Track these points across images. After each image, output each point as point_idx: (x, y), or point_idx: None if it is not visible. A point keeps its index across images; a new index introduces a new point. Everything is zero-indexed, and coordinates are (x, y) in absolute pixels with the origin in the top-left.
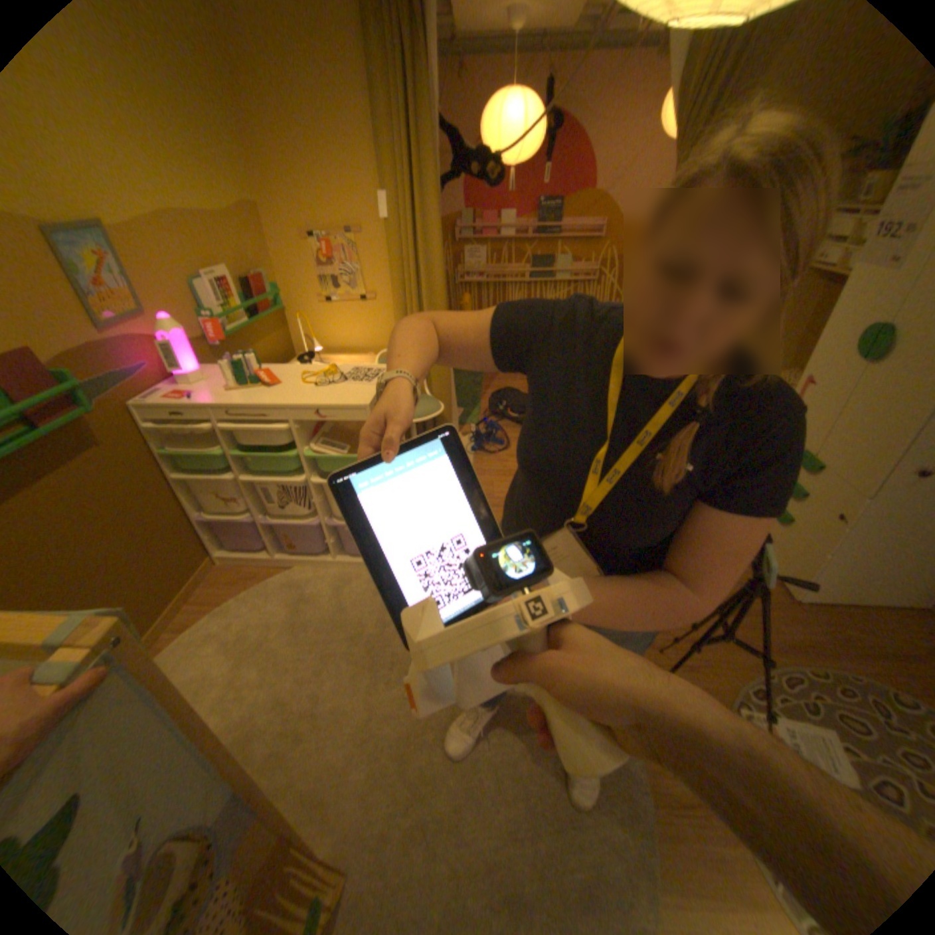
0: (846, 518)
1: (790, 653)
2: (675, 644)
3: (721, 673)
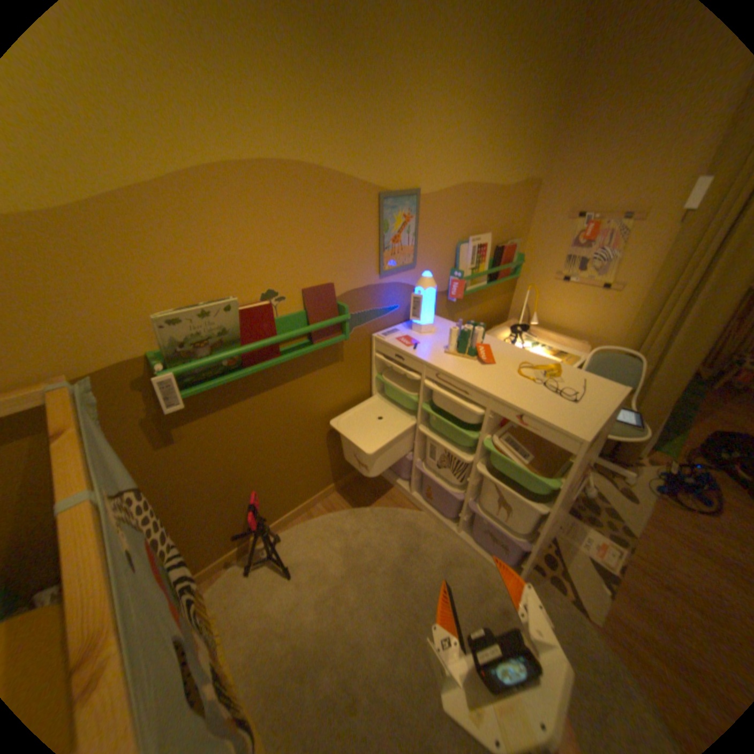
0: None
1: None
2: None
3: None
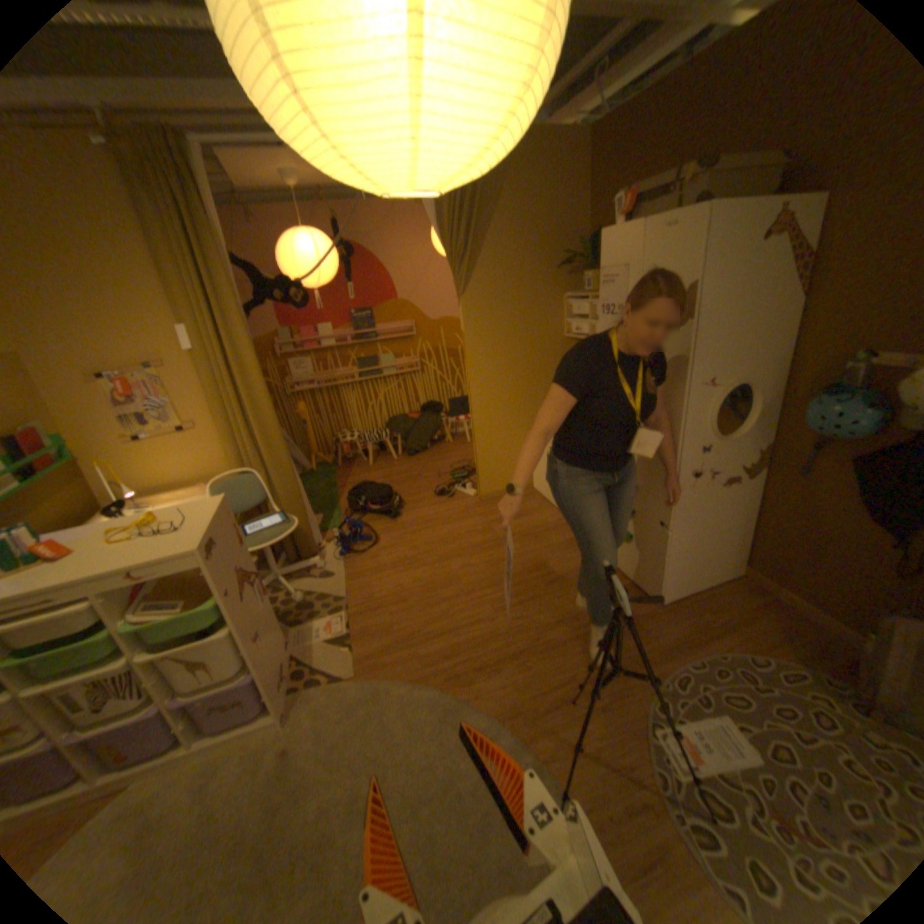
0: (664, 524)
1: (671, 657)
2: (583, 689)
3: (628, 703)
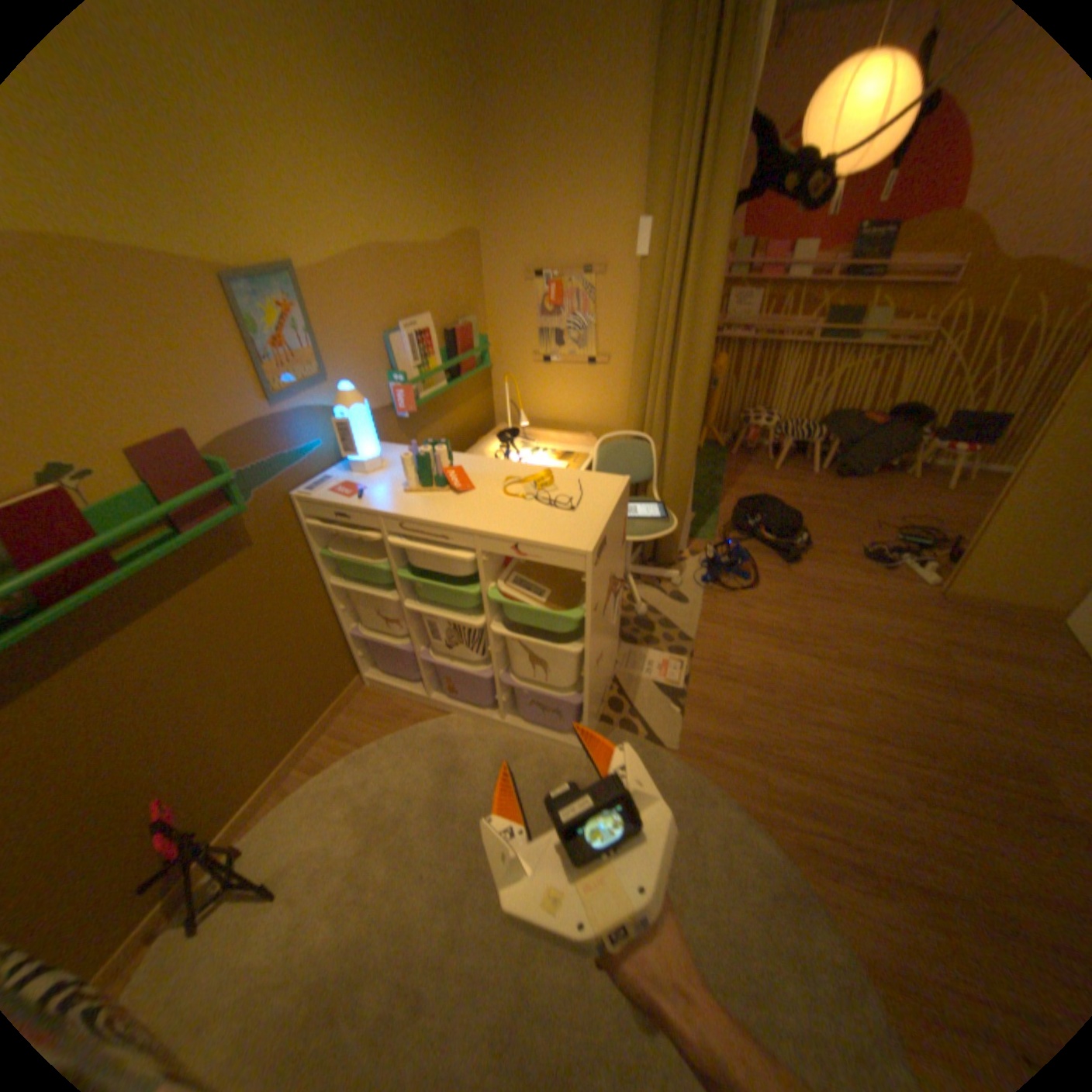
0: None
1: None
2: None
3: None
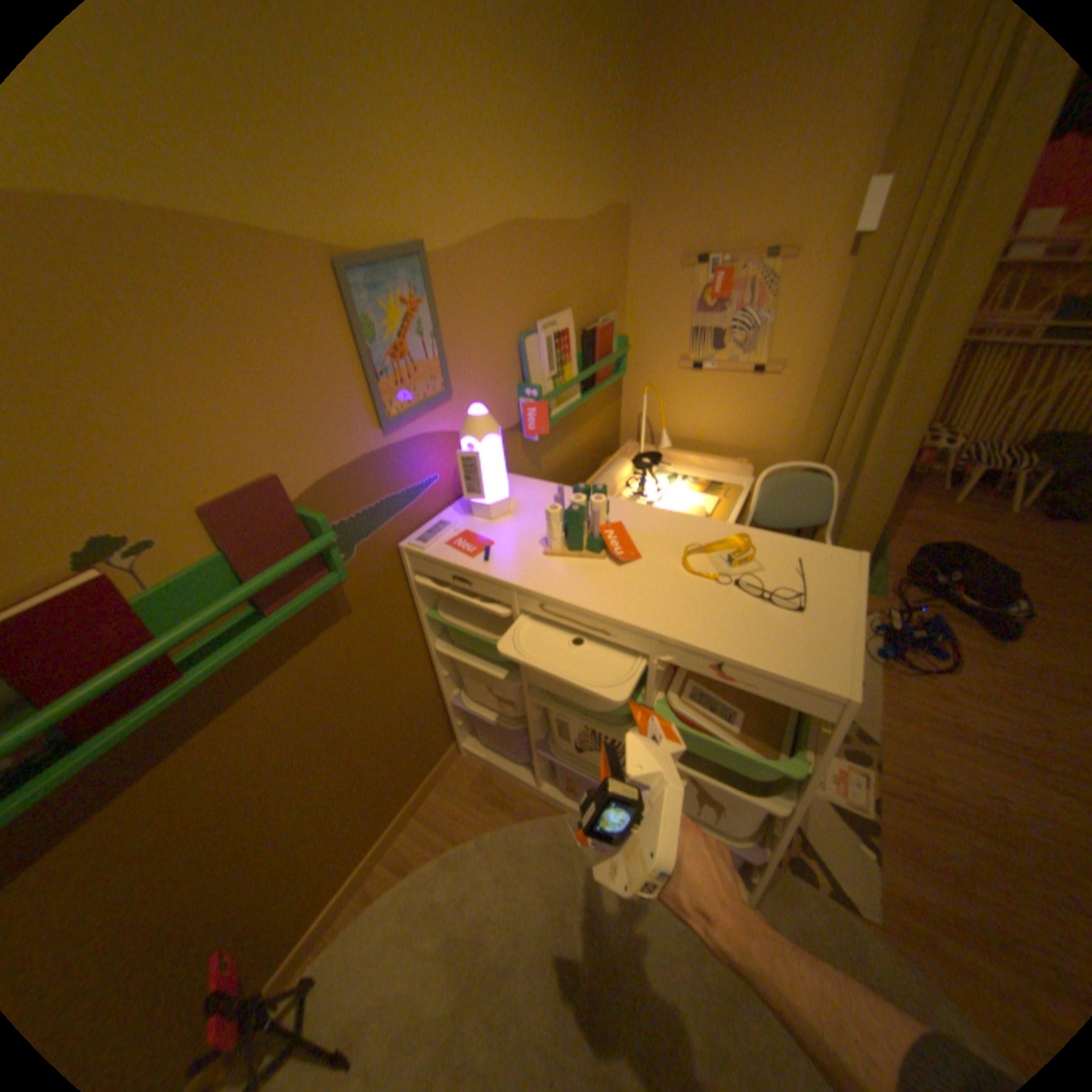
0: None
1: None
2: None
3: None
